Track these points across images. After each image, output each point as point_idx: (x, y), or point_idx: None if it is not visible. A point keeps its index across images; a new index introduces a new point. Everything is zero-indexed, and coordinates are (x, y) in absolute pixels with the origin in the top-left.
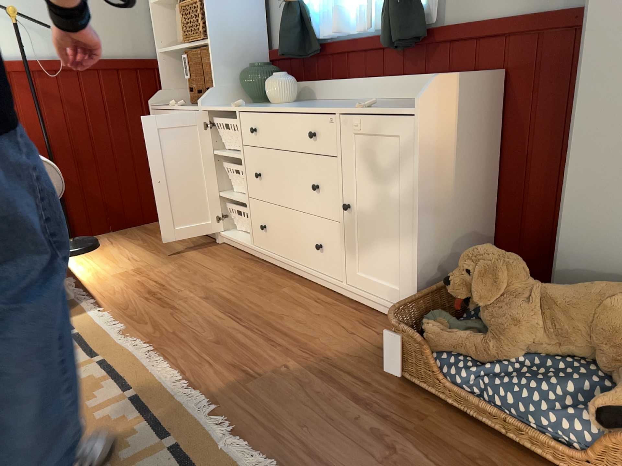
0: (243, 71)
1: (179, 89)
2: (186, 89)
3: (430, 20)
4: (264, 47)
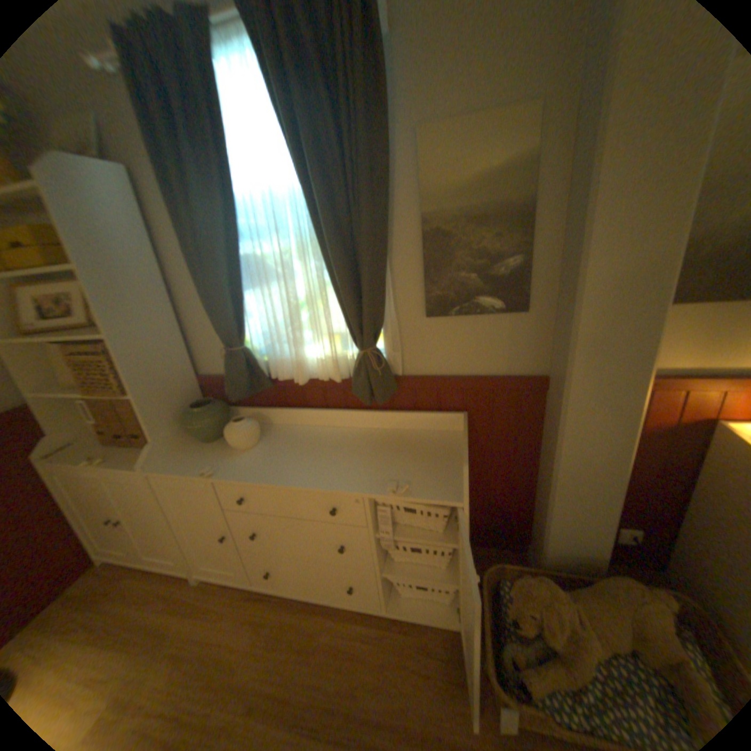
0: (184, 415)
1: (69, 423)
2: (79, 419)
3: (395, 370)
4: (191, 374)
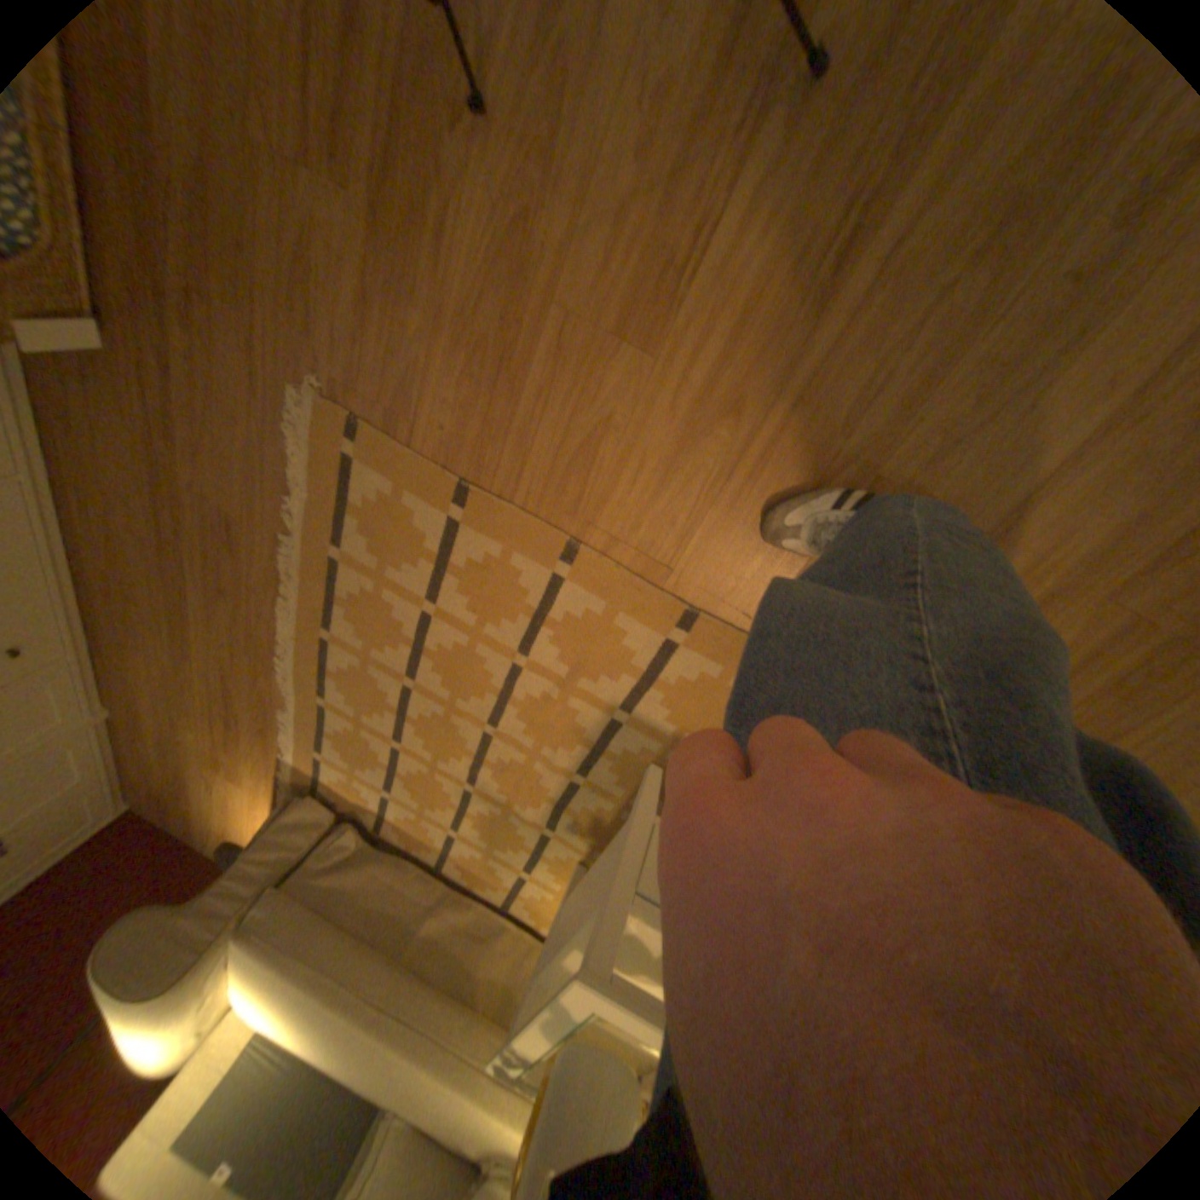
0: None
1: None
2: None
3: None
4: None
